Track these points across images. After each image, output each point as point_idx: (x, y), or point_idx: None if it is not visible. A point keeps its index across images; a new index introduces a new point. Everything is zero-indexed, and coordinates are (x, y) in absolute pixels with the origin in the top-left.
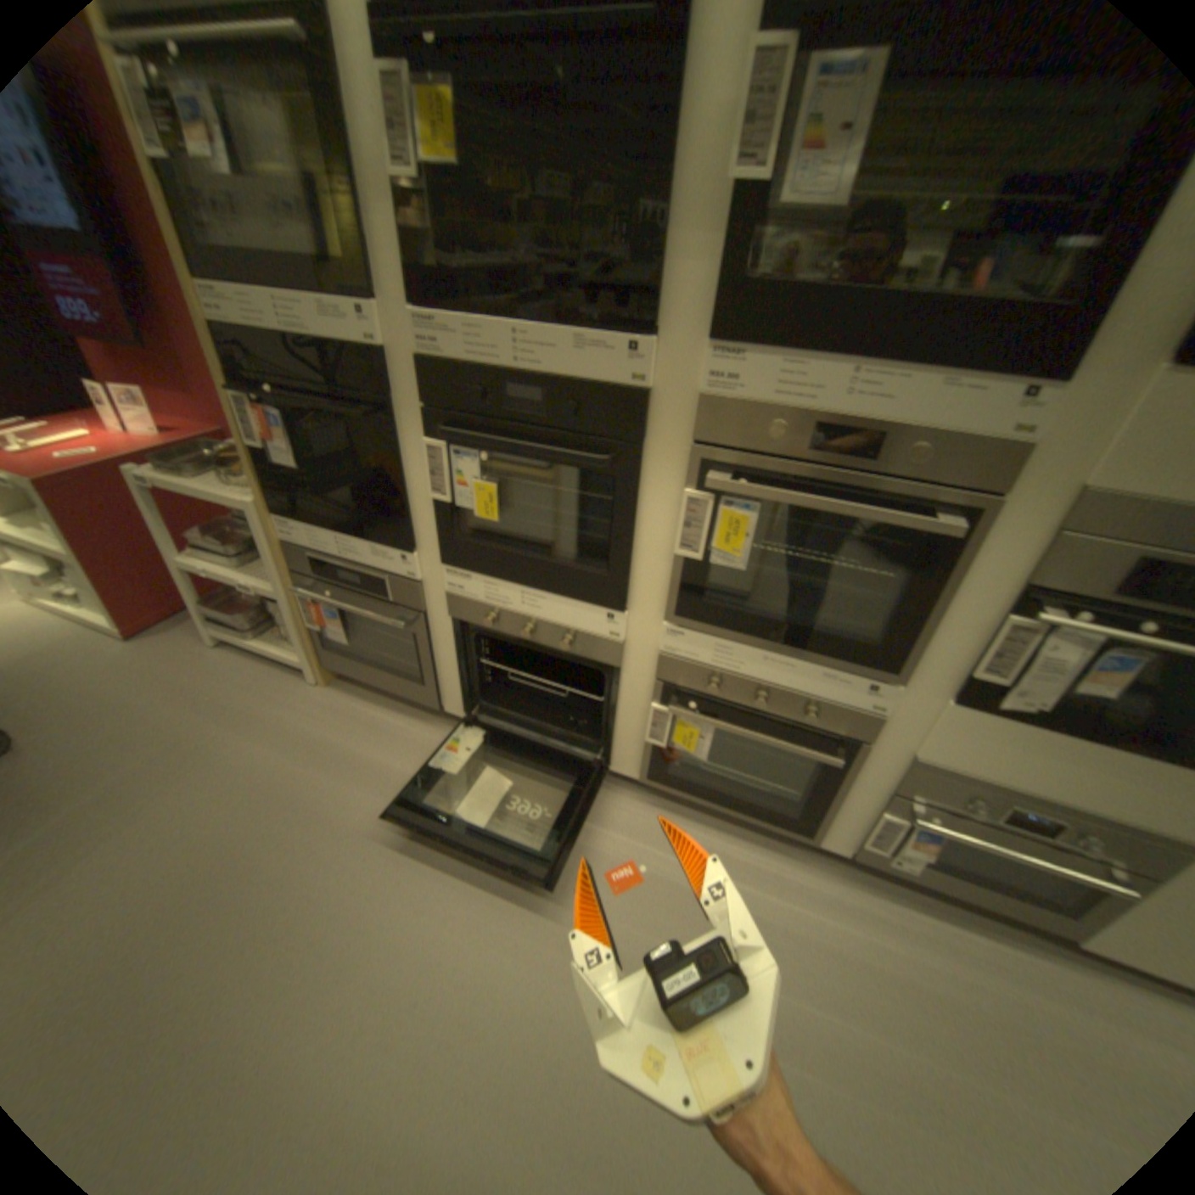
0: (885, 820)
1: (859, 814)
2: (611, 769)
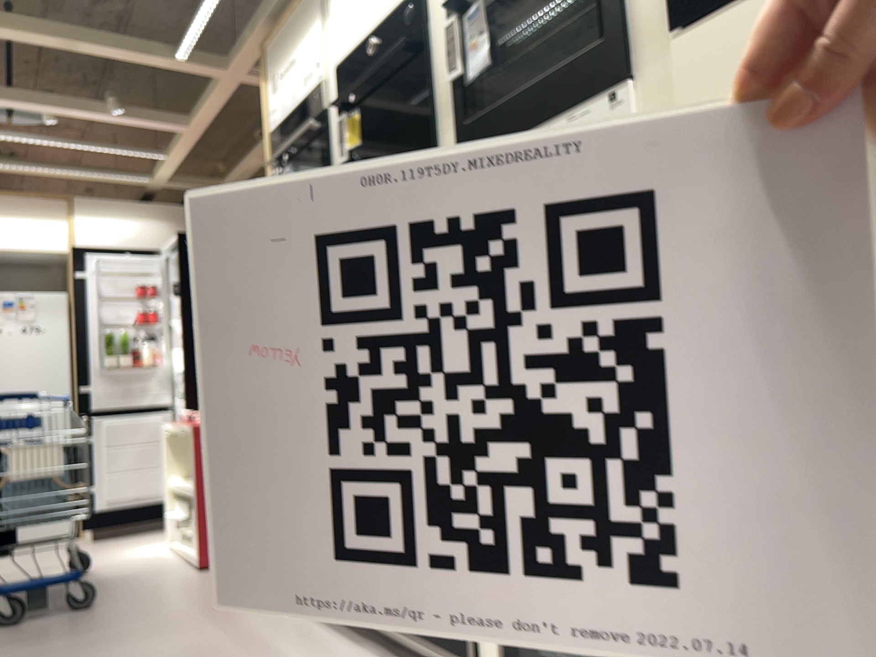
0: None
1: None
2: None
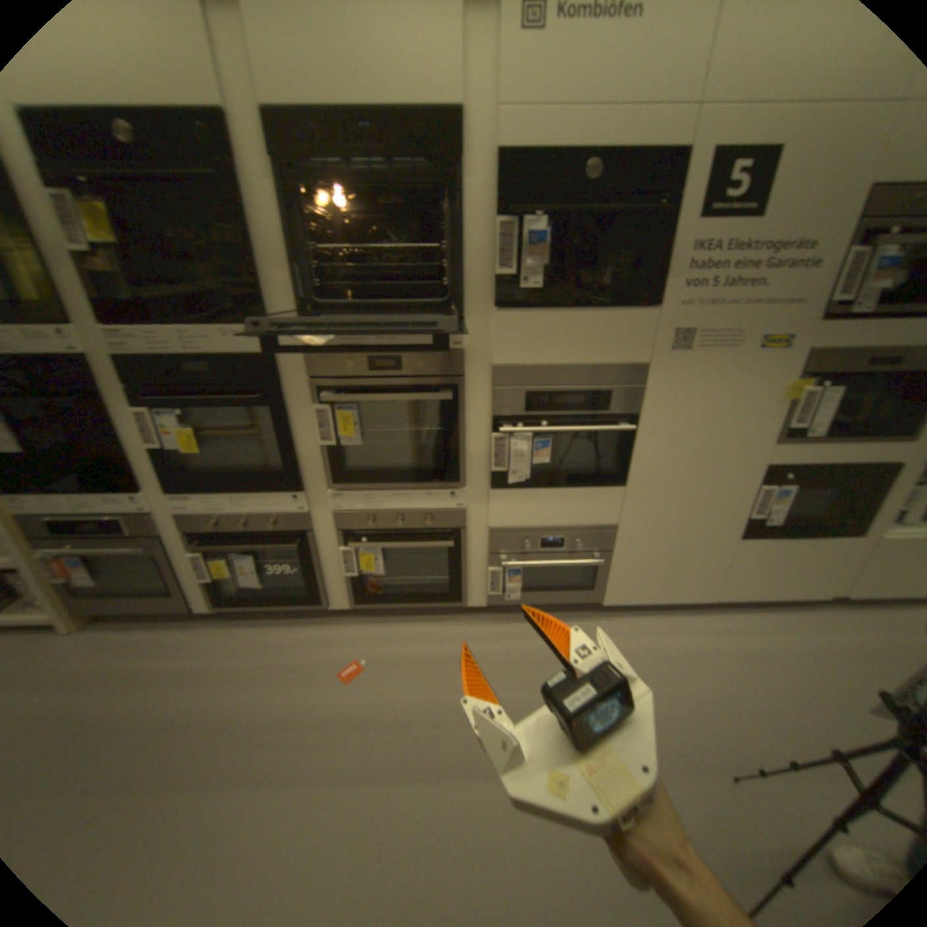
0: (487, 572)
1: (476, 575)
2: (328, 610)
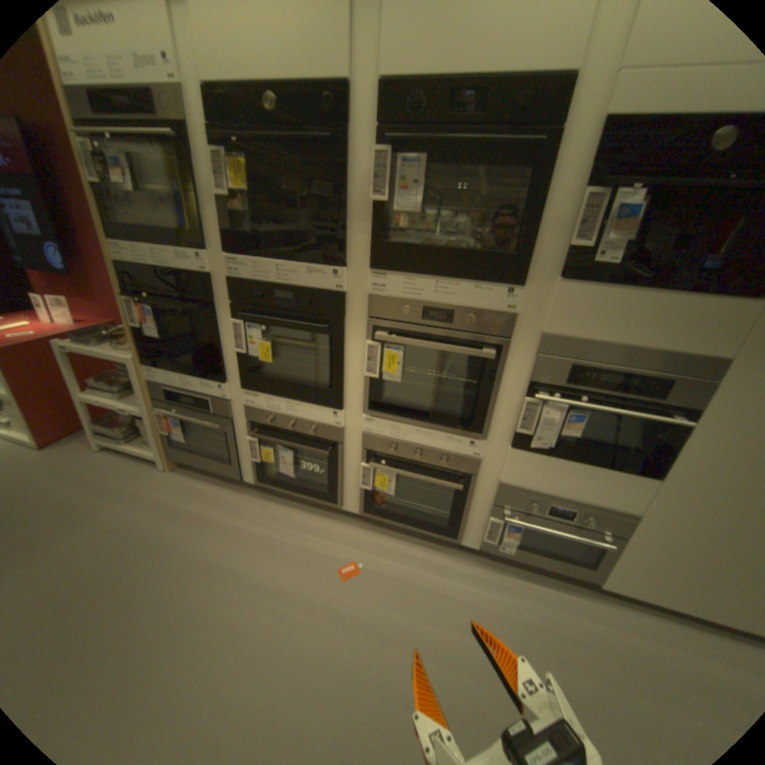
0: (490, 521)
1: (478, 520)
2: (343, 510)
